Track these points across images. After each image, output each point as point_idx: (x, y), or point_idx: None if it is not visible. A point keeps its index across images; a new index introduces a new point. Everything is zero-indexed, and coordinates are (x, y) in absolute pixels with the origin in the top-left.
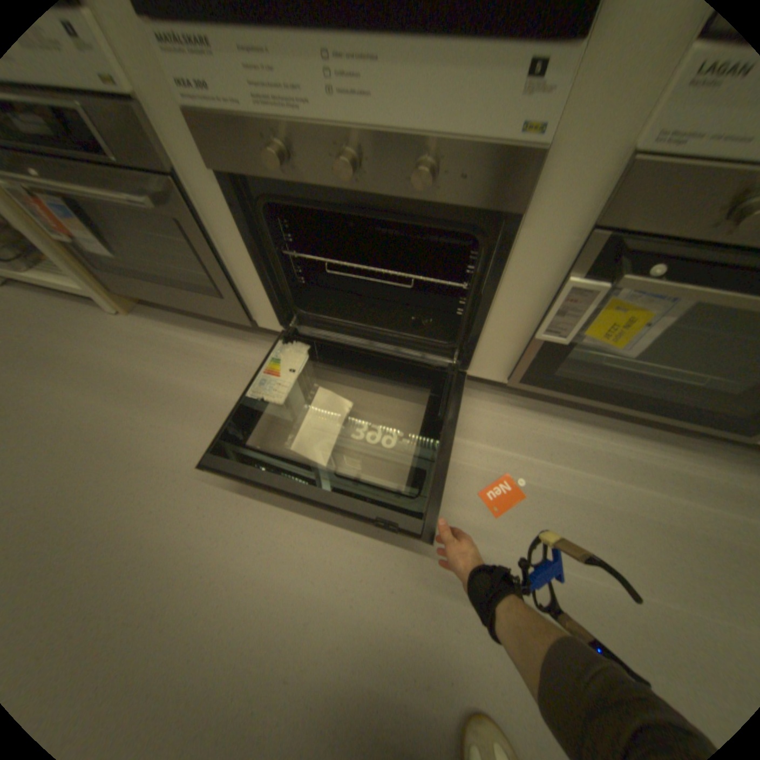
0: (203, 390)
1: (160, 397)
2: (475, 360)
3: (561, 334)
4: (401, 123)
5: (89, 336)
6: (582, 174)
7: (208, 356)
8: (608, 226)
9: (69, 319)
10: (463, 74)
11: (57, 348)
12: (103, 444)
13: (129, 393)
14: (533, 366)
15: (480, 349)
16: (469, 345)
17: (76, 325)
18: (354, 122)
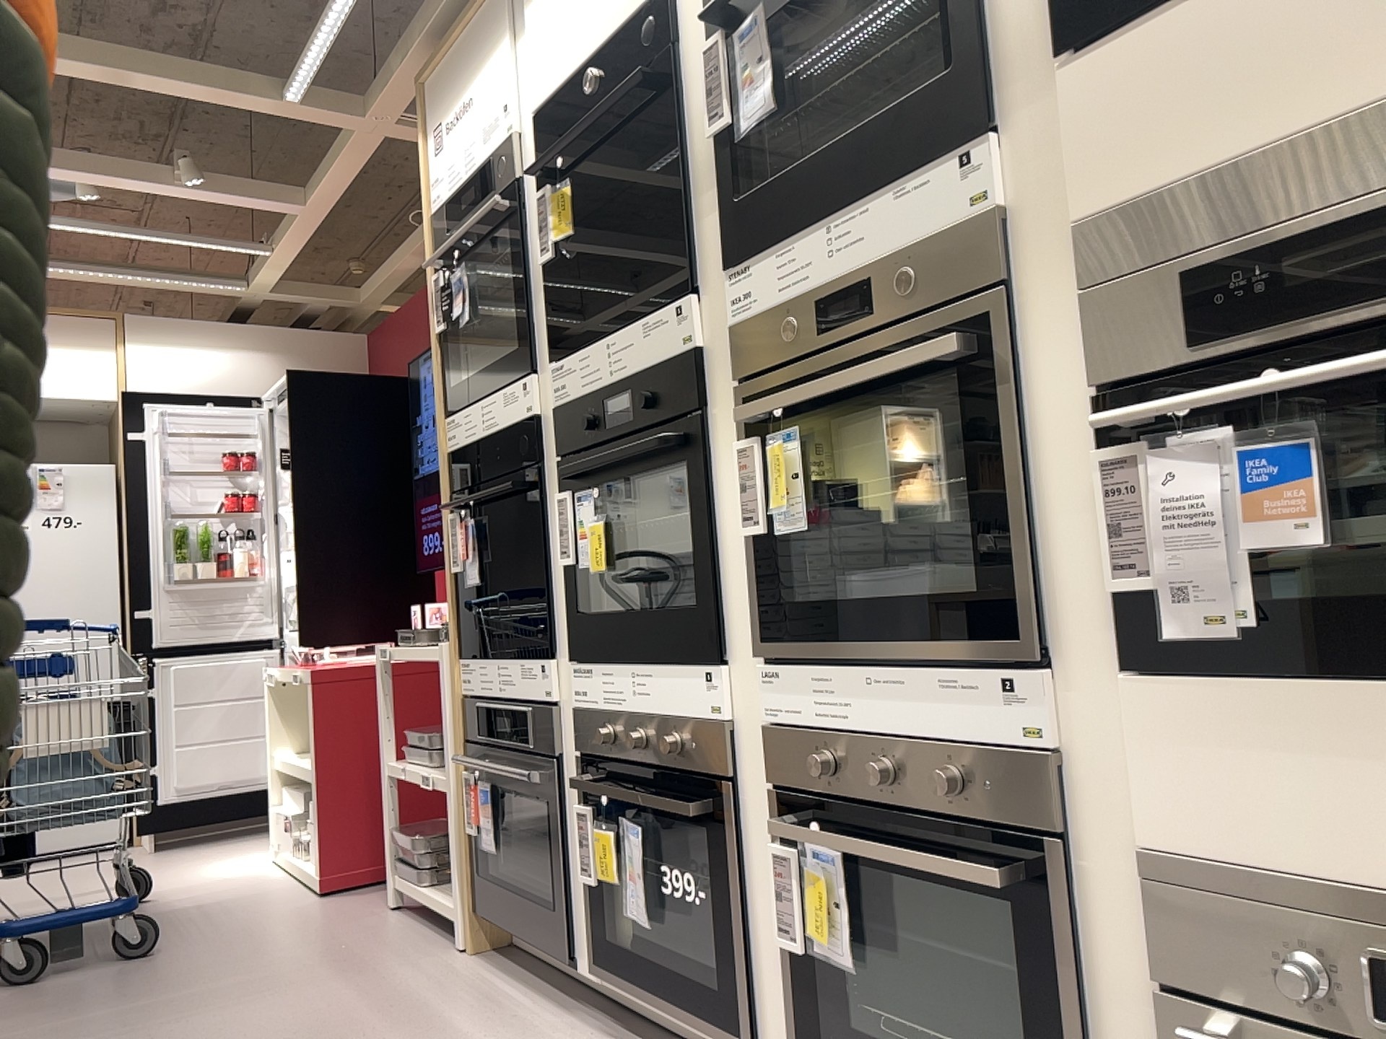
0: (465, 1030)
1: (419, 1022)
2: (766, 1033)
3: (793, 939)
4: (662, 713)
5: (418, 961)
6: (756, 747)
7: (505, 1006)
8: (786, 793)
9: (418, 944)
10: (683, 684)
11: (381, 961)
12: (328, 1038)
13: (397, 1010)
14: (806, 1030)
15: (764, 1004)
16: (756, 998)
17: (418, 949)
18: (643, 713)
